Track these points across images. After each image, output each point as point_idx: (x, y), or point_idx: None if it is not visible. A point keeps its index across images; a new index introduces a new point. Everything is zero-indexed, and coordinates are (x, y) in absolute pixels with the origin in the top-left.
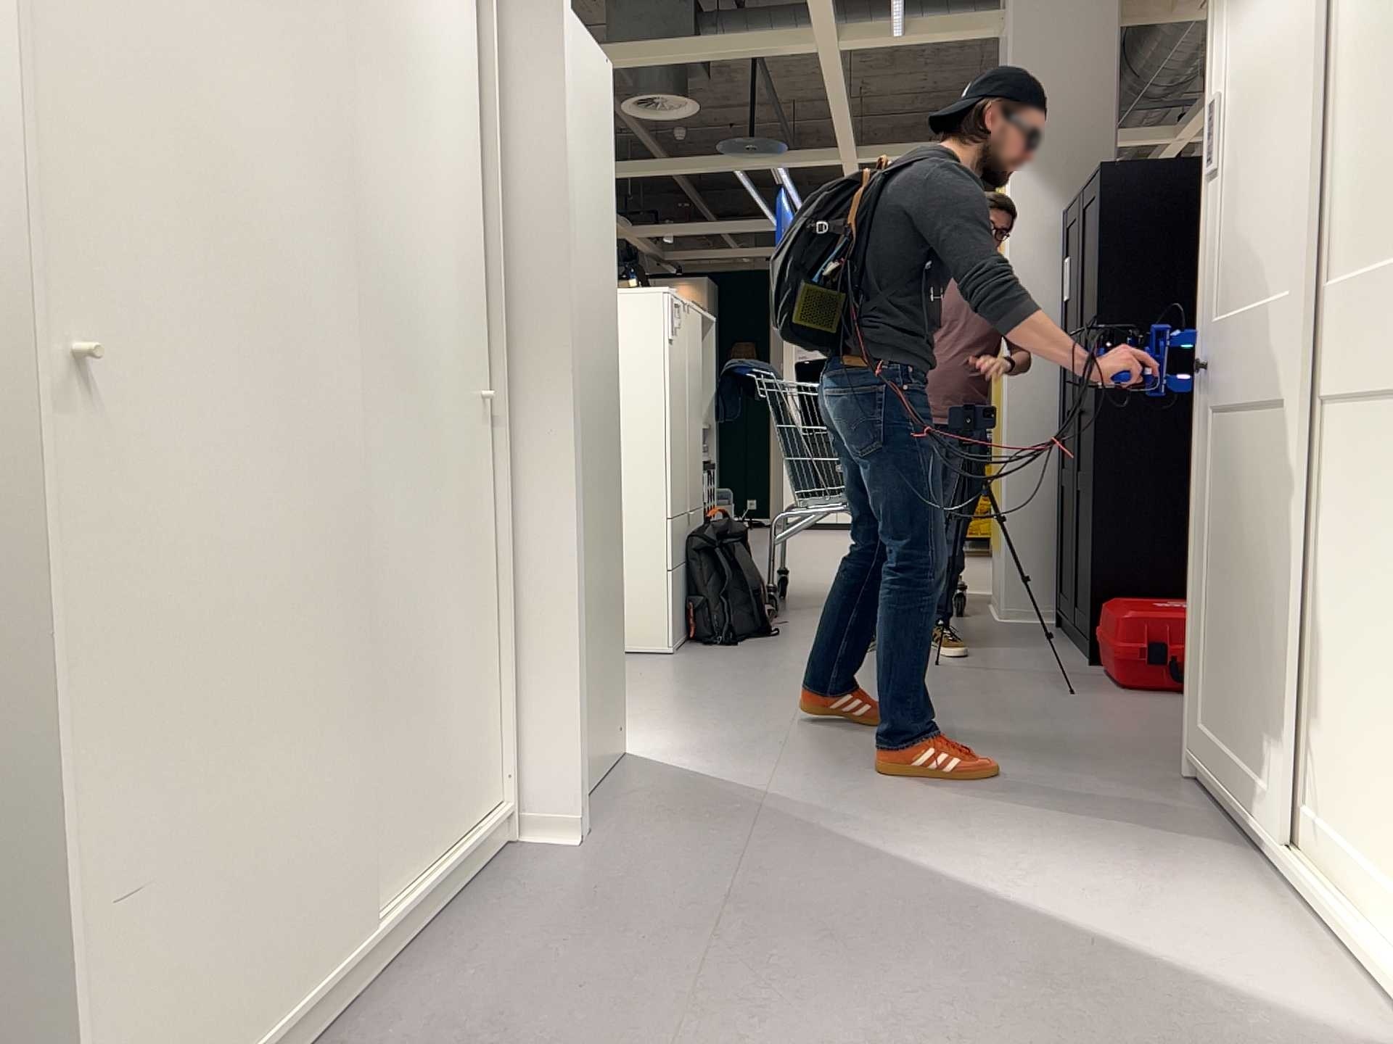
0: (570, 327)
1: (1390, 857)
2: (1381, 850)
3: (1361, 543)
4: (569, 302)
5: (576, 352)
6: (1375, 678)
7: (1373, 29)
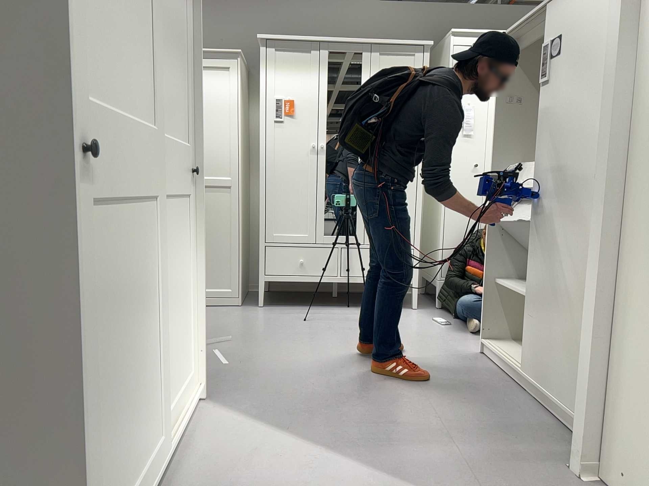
0: (604, 154)
1: (185, 373)
2: (183, 376)
3: (172, 265)
4: (605, 138)
5: (604, 171)
6: (178, 316)
7: (164, 22)
